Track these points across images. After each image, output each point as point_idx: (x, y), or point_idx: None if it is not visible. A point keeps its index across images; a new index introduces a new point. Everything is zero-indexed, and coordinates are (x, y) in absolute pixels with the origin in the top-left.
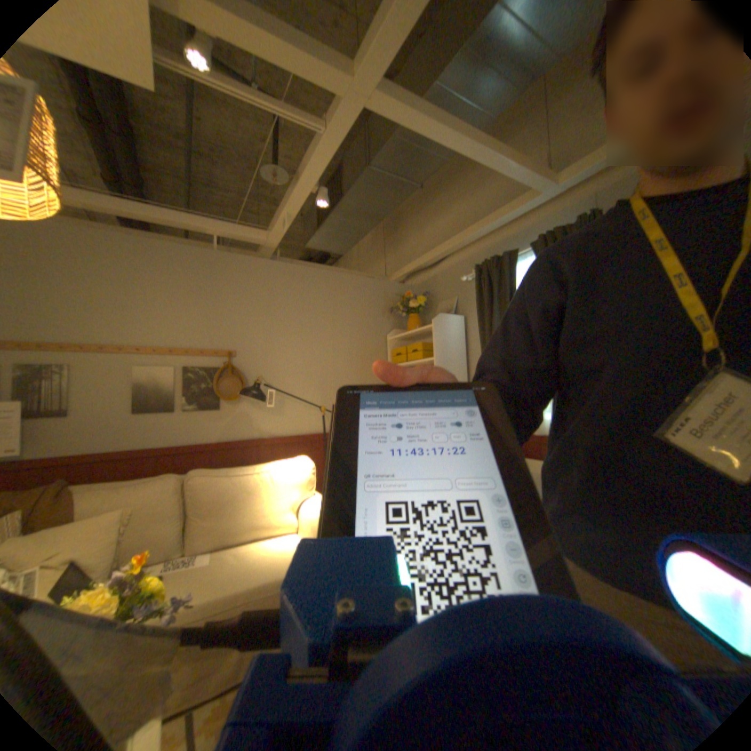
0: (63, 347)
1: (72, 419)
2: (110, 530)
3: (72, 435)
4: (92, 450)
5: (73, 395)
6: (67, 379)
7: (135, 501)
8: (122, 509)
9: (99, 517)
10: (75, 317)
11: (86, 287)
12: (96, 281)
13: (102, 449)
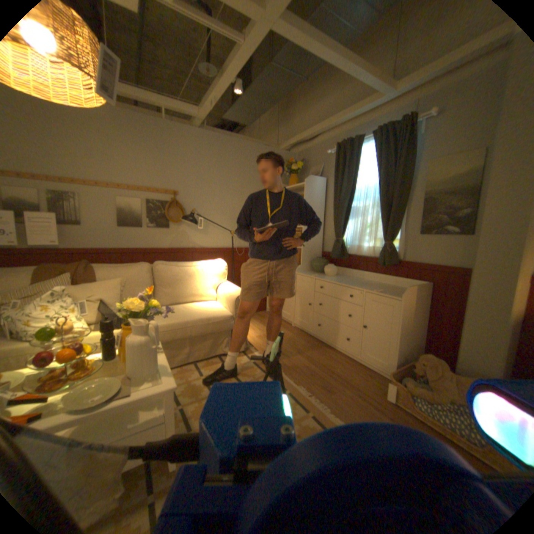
0: (73, 181)
1: (83, 227)
2: (116, 287)
3: (83, 236)
4: (96, 246)
5: (81, 212)
6: (78, 202)
7: (127, 275)
8: (120, 278)
9: (109, 280)
10: (77, 161)
11: (82, 141)
12: (88, 137)
13: (102, 246)
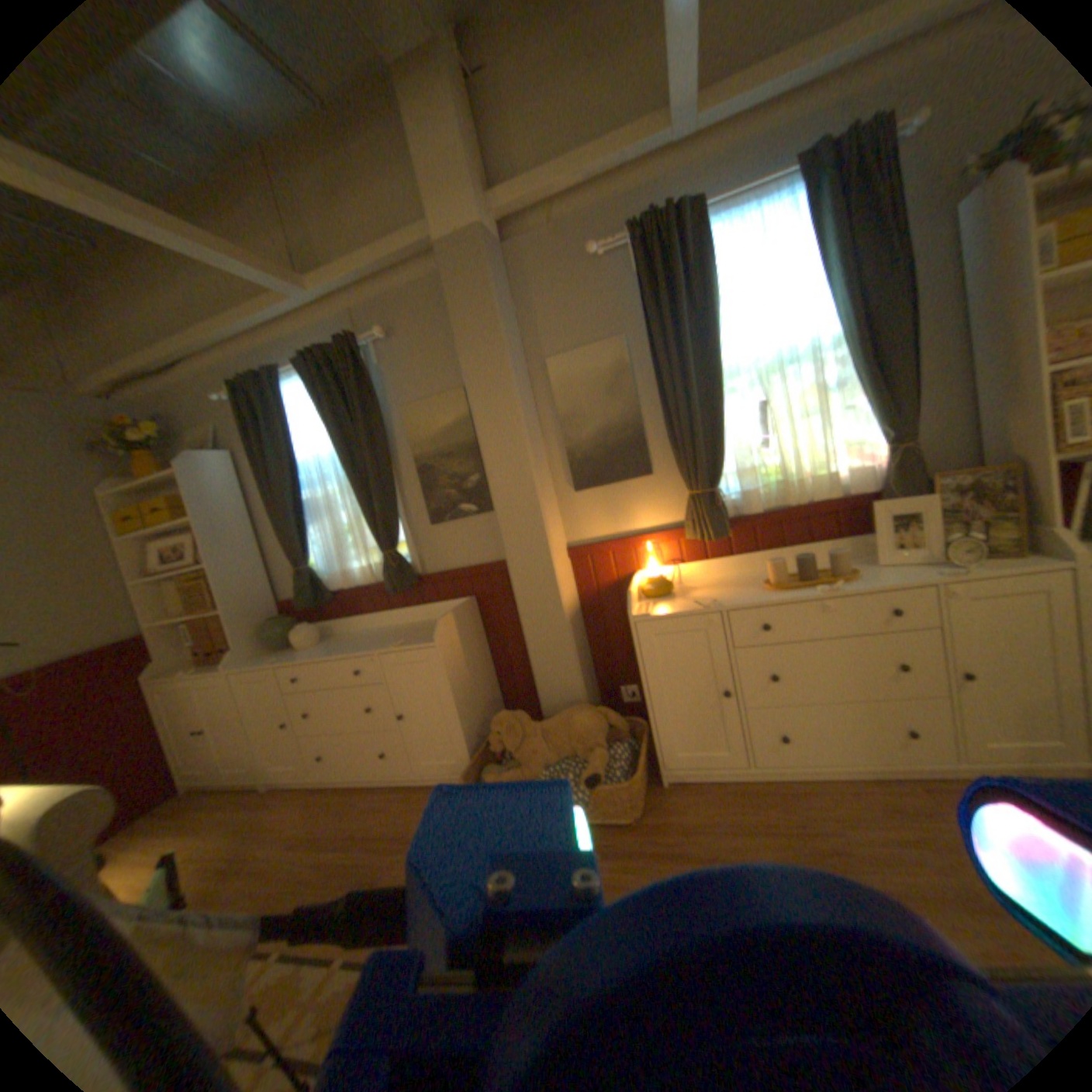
0: None
1: None
2: None
3: None
4: None
5: None
6: None
7: None
8: None
9: None
10: None
11: None
12: None
13: None
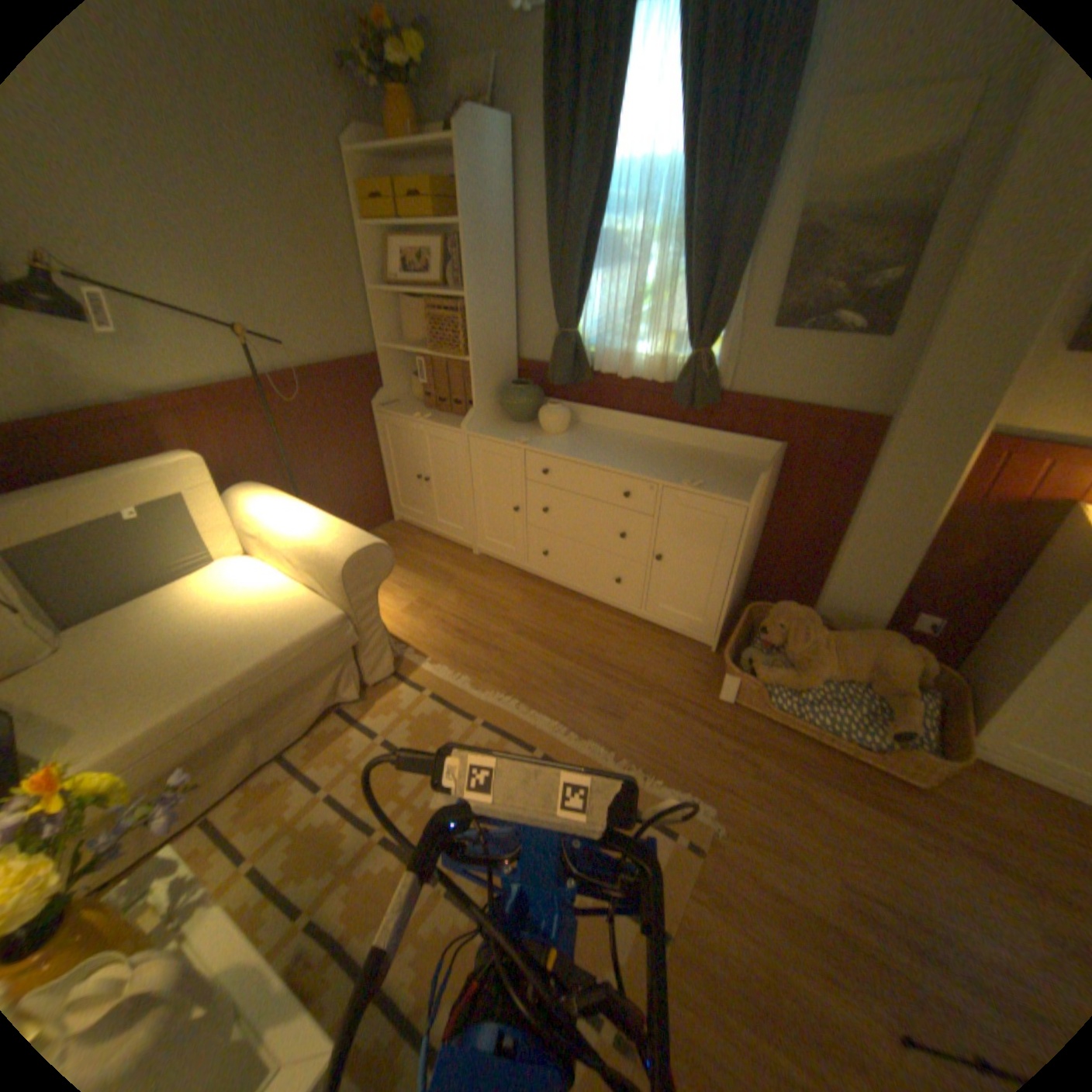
0: None
1: None
2: None
3: None
4: None
5: None
6: None
7: None
8: None
9: None
10: None
11: None
12: None
13: None
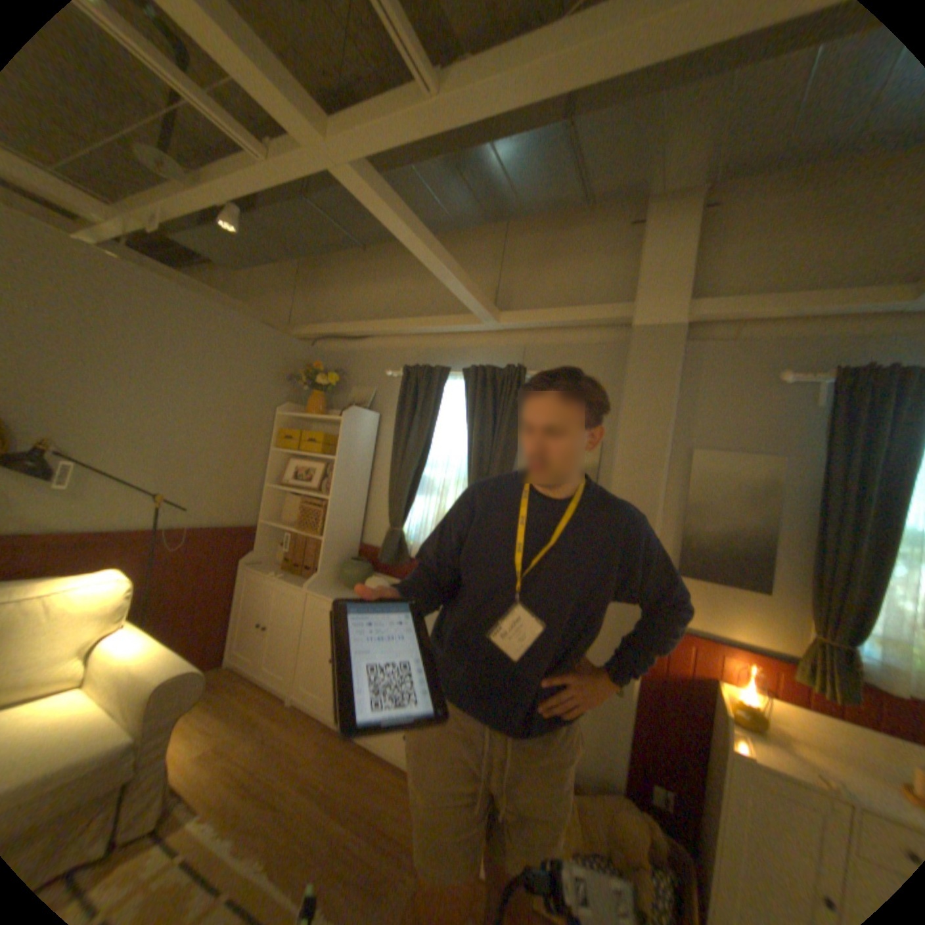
0: None
1: None
2: None
3: None
4: None
5: None
6: None
7: None
8: None
9: None
10: None
11: None
12: None
13: None
